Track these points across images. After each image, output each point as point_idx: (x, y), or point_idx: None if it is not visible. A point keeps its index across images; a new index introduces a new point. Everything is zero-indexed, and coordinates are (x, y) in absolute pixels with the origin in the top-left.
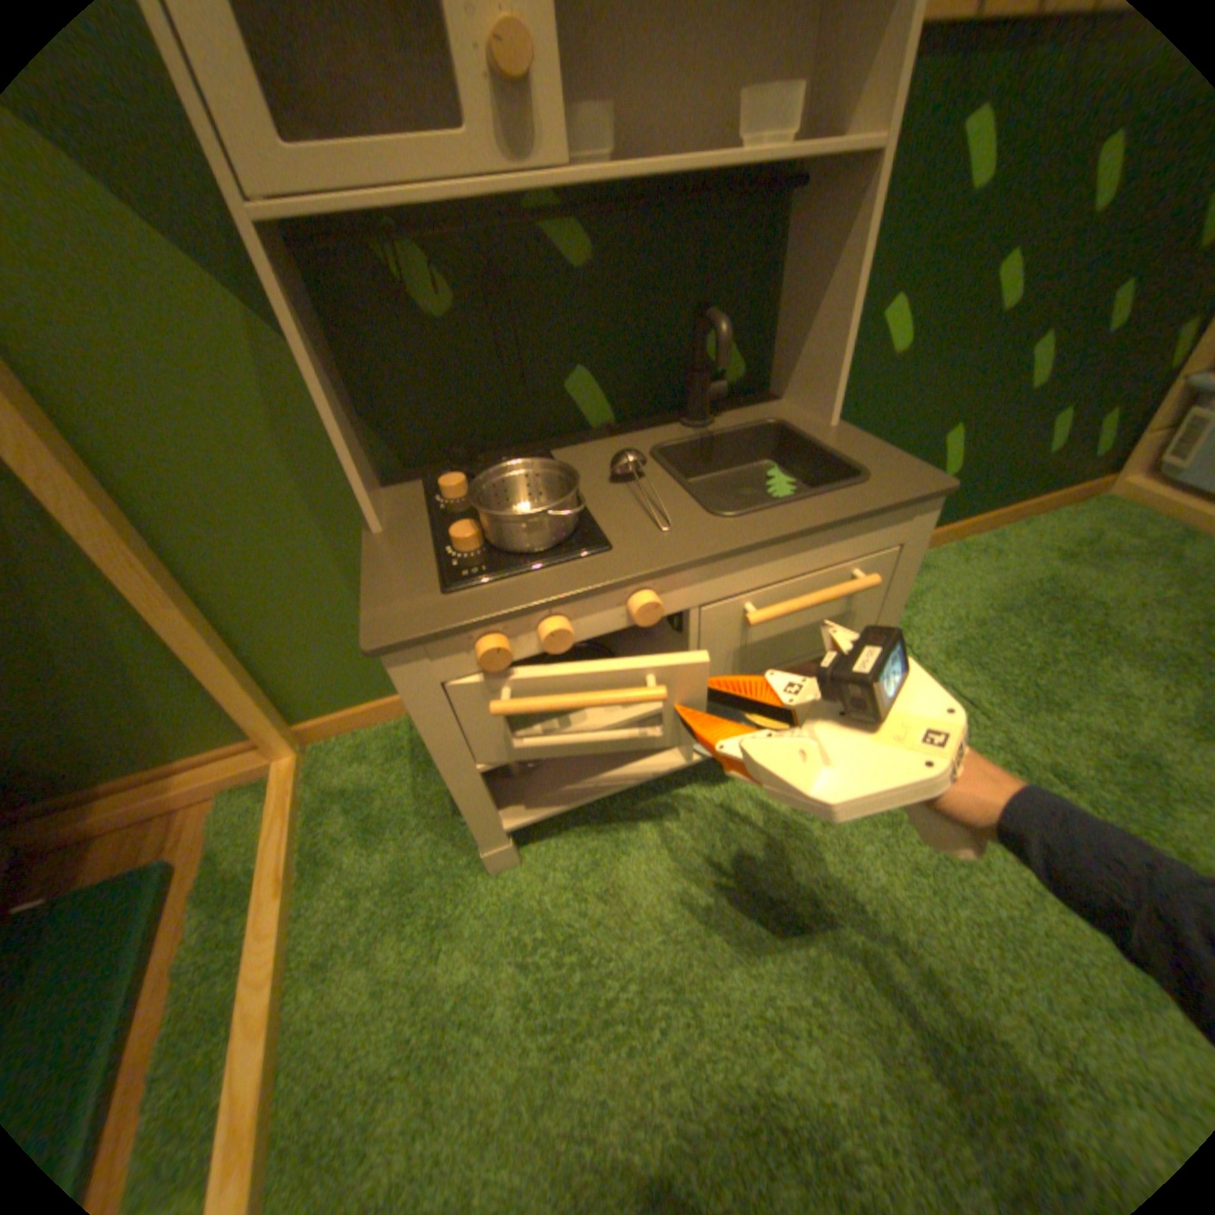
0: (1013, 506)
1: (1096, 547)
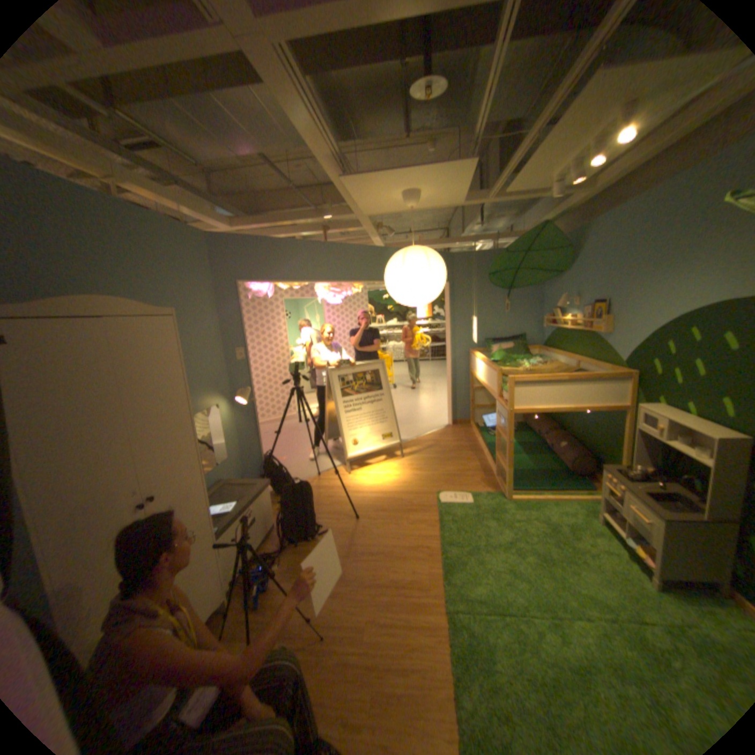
0: None
1: None
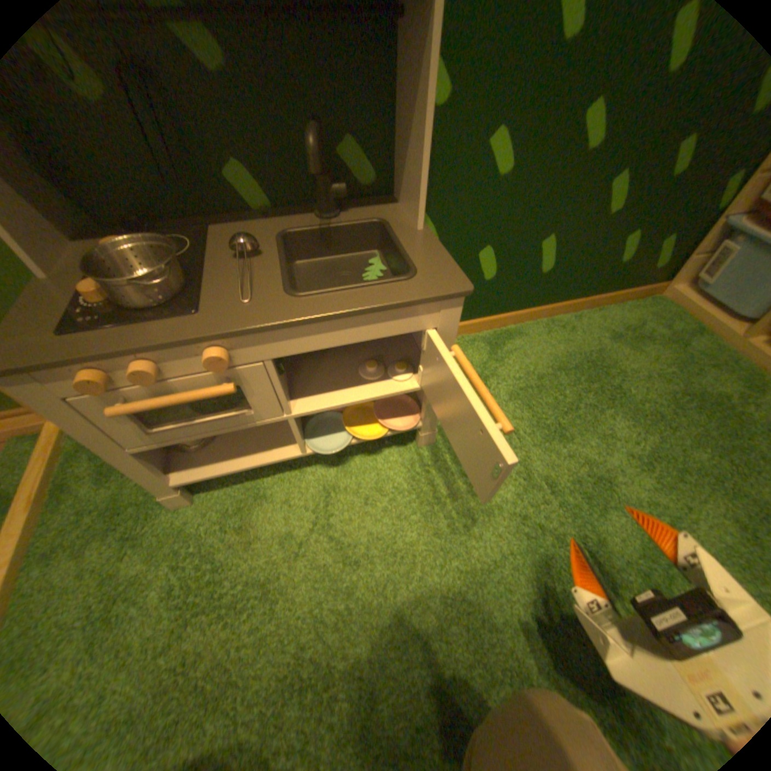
0: (592, 297)
1: (638, 332)
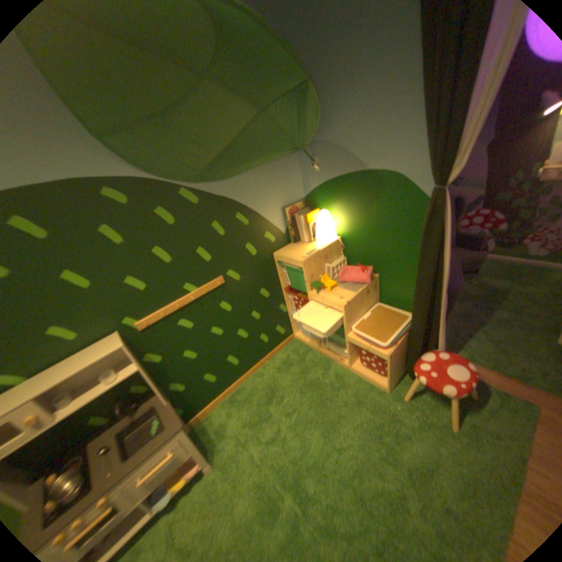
0: (265, 357)
1: (287, 362)
